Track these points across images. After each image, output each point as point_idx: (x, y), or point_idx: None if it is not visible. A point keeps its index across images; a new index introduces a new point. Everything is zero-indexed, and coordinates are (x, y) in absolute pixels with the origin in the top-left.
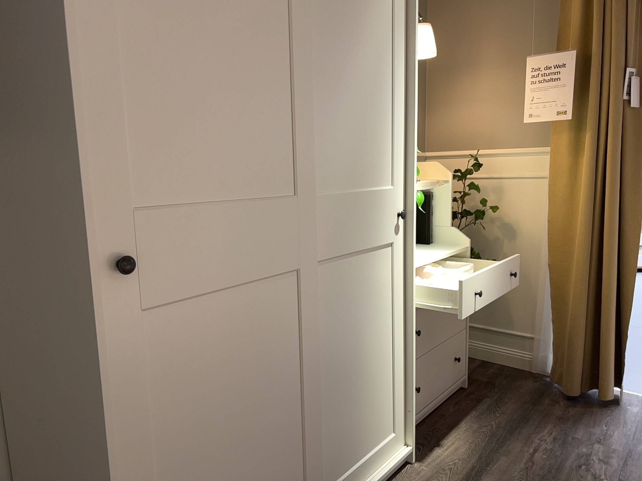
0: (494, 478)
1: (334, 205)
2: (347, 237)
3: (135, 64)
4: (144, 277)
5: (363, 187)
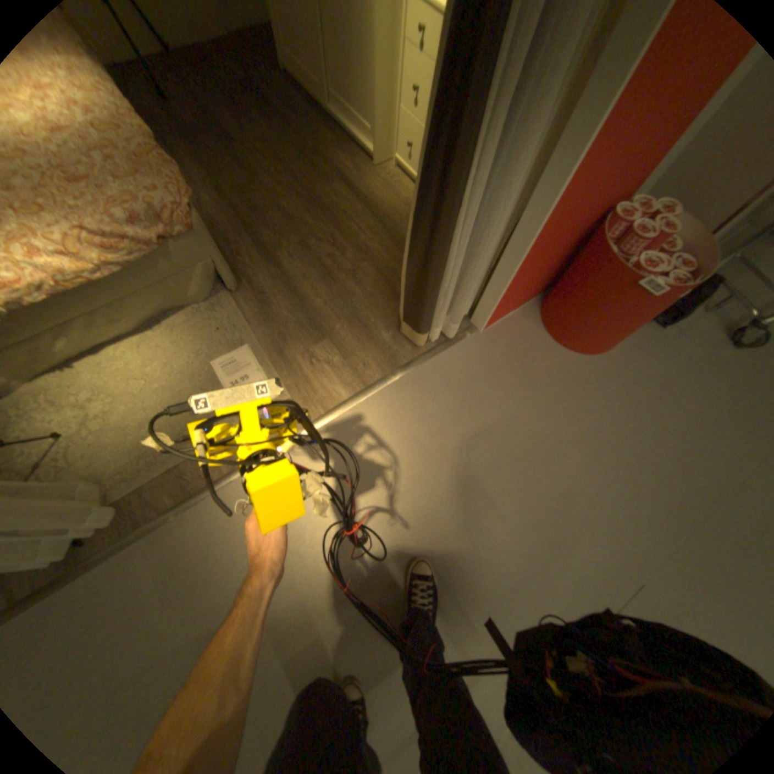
0: (345, 194)
1: None
2: None
3: None
4: None
5: None
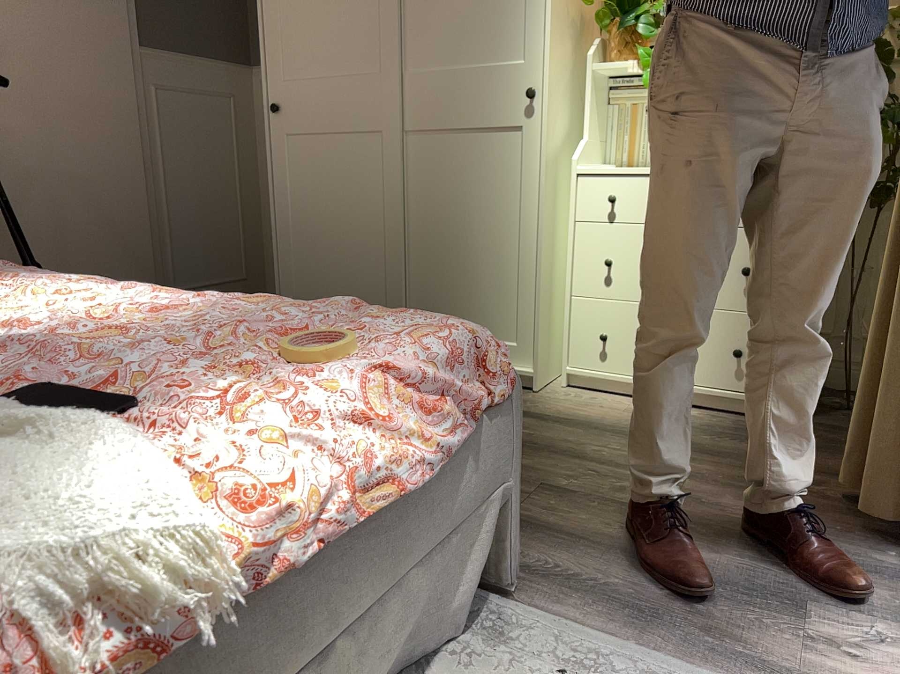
0: (534, 425)
1: (430, 83)
2: (446, 113)
3: (285, 6)
4: (287, 119)
5: (471, 64)
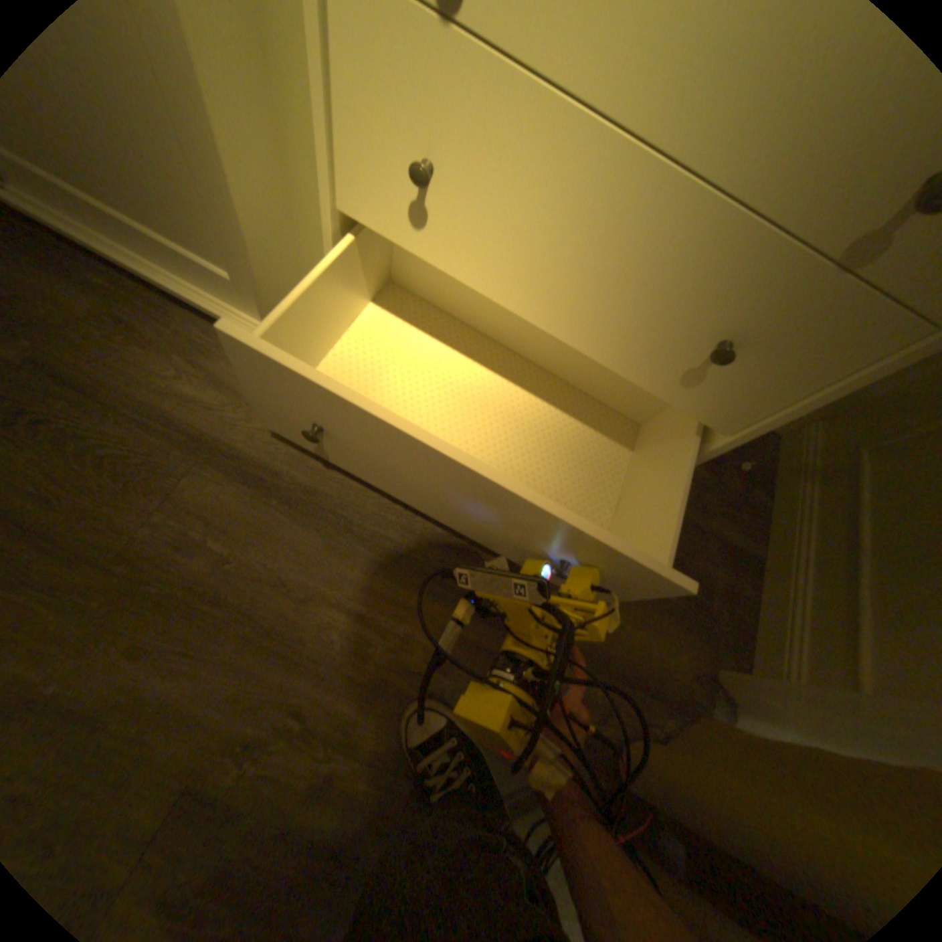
0: (242, 508)
1: None
2: None
3: None
4: None
5: None
